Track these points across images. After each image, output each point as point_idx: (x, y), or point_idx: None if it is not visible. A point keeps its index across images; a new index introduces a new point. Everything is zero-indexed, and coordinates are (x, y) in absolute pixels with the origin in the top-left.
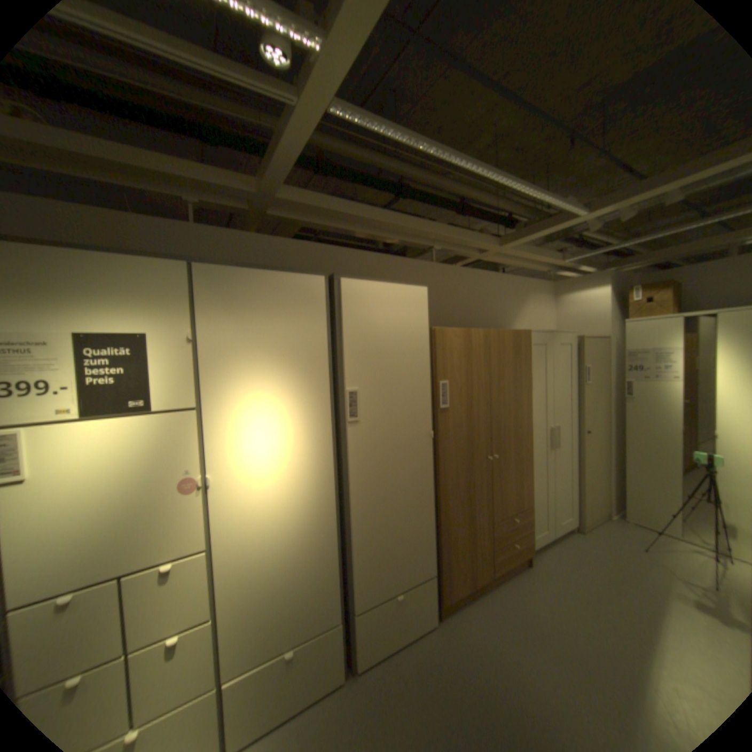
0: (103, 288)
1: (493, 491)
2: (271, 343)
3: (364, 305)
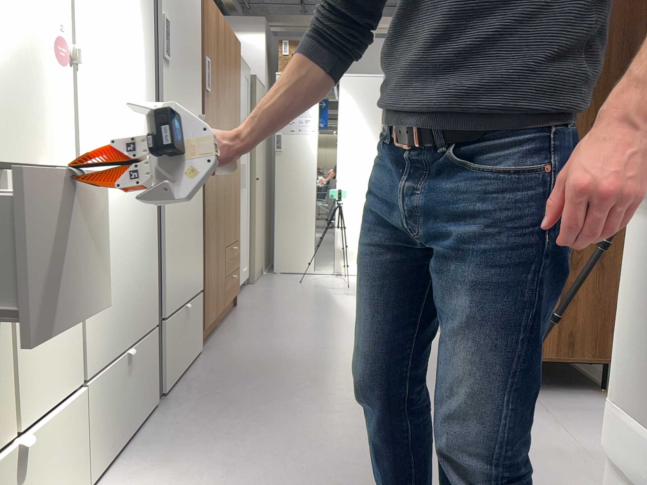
0: None
1: (225, 208)
2: None
3: None
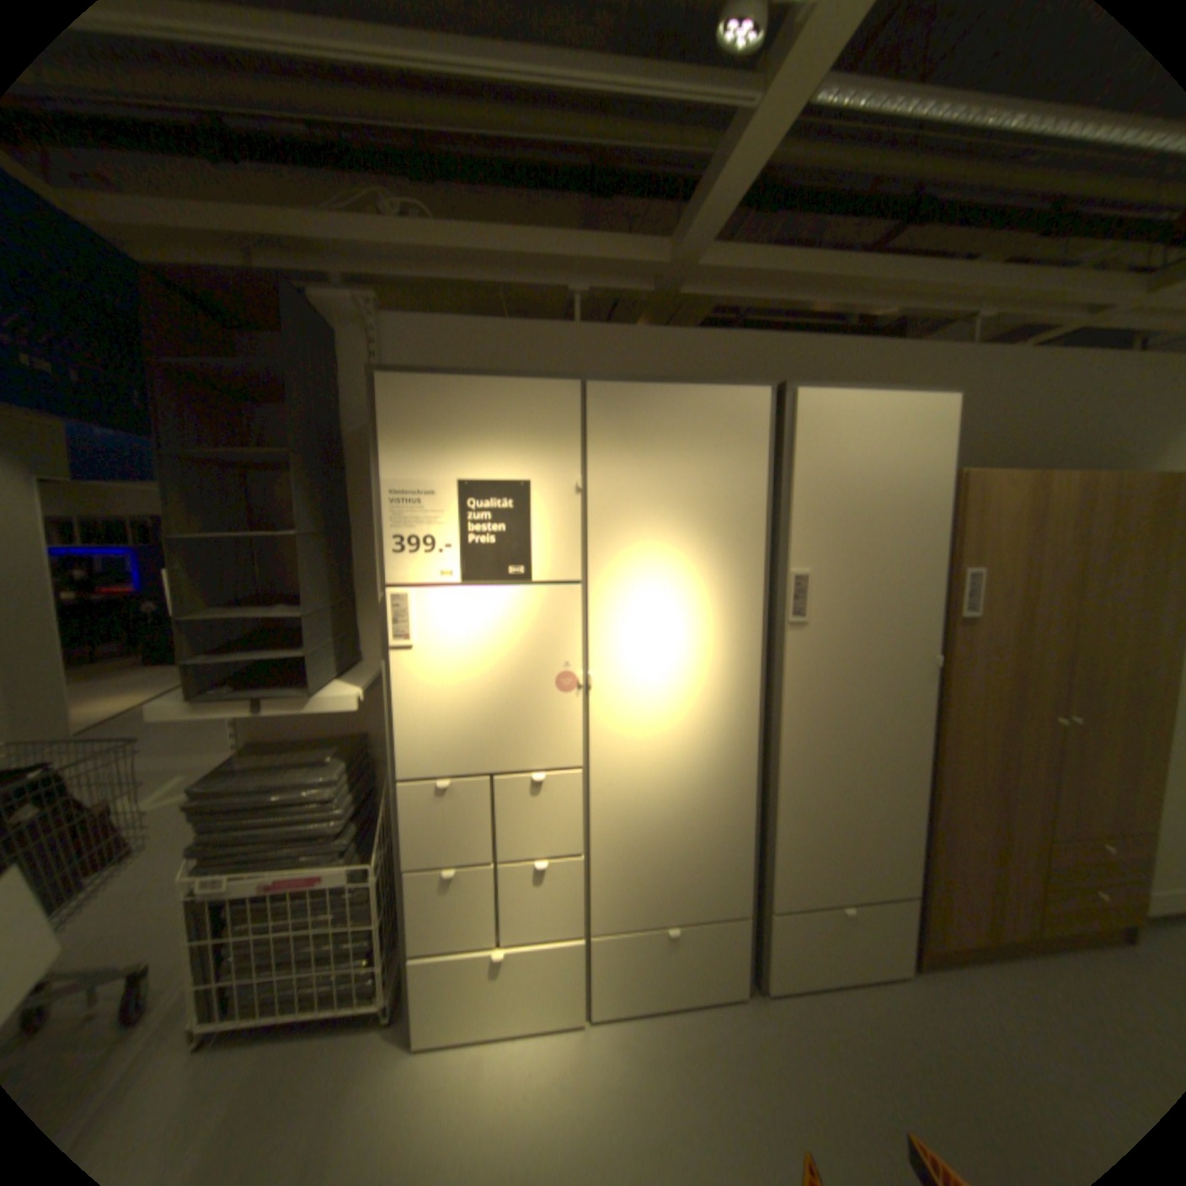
0: (486, 423)
1: (1060, 782)
2: (682, 495)
3: (834, 431)
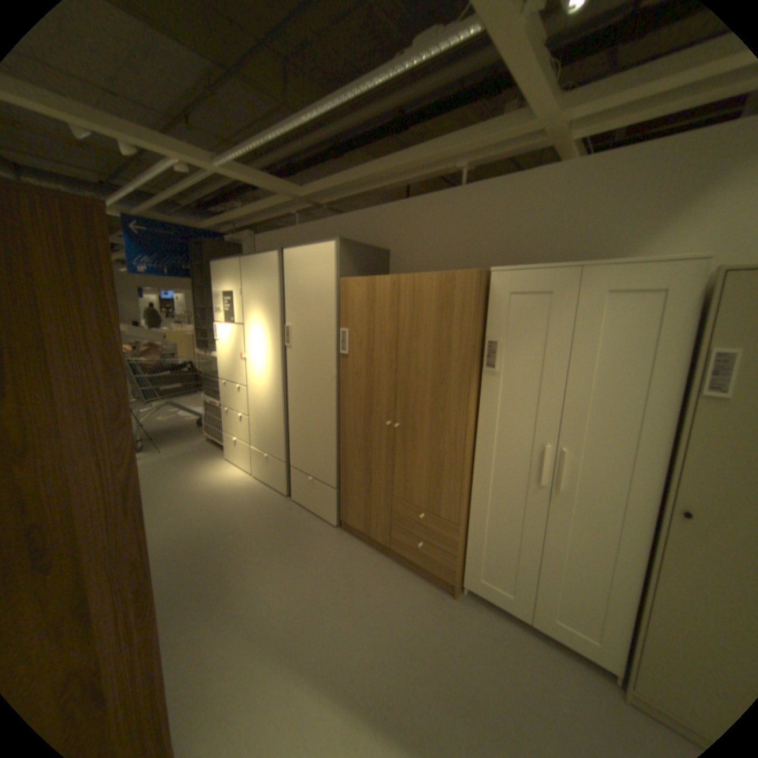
0: (226, 275)
1: (393, 459)
2: (260, 295)
3: (294, 267)
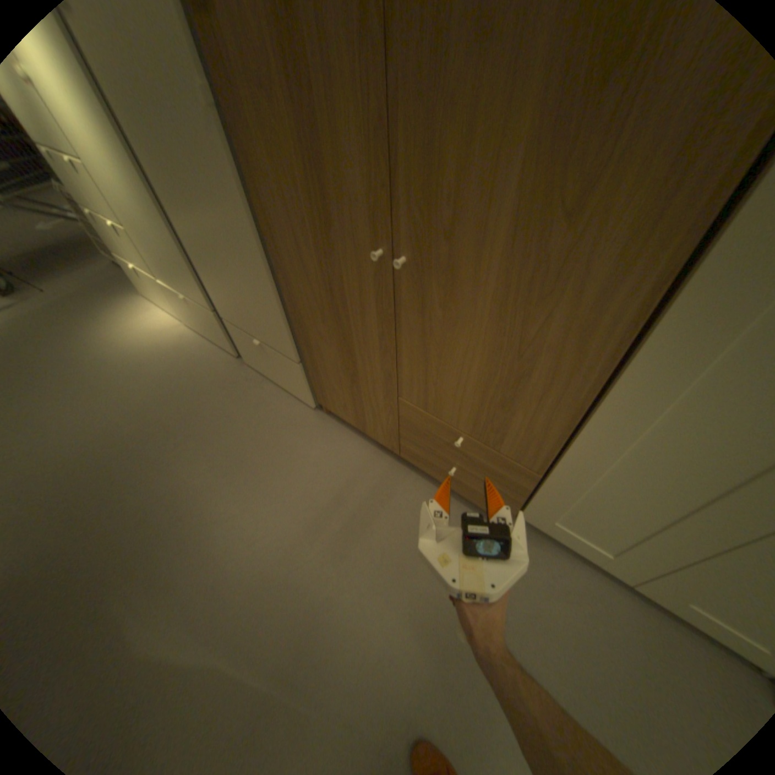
0: None
1: (397, 338)
2: None
3: None
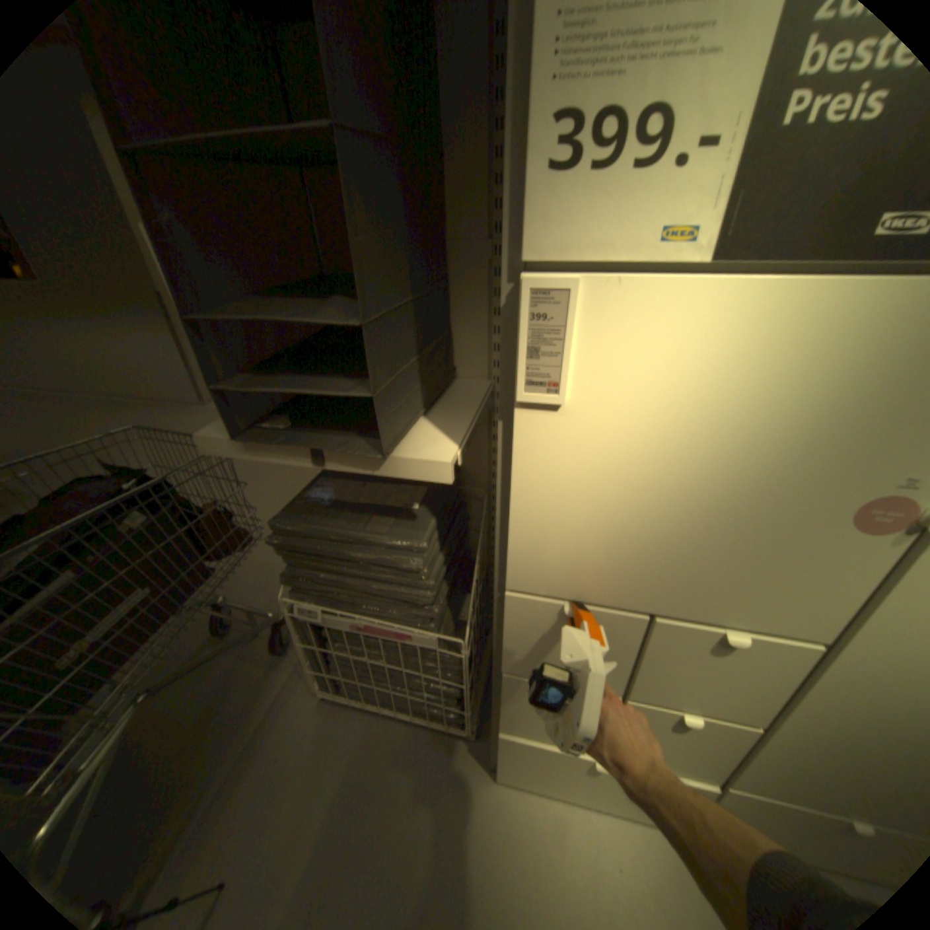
0: None
1: None
2: None
3: None
